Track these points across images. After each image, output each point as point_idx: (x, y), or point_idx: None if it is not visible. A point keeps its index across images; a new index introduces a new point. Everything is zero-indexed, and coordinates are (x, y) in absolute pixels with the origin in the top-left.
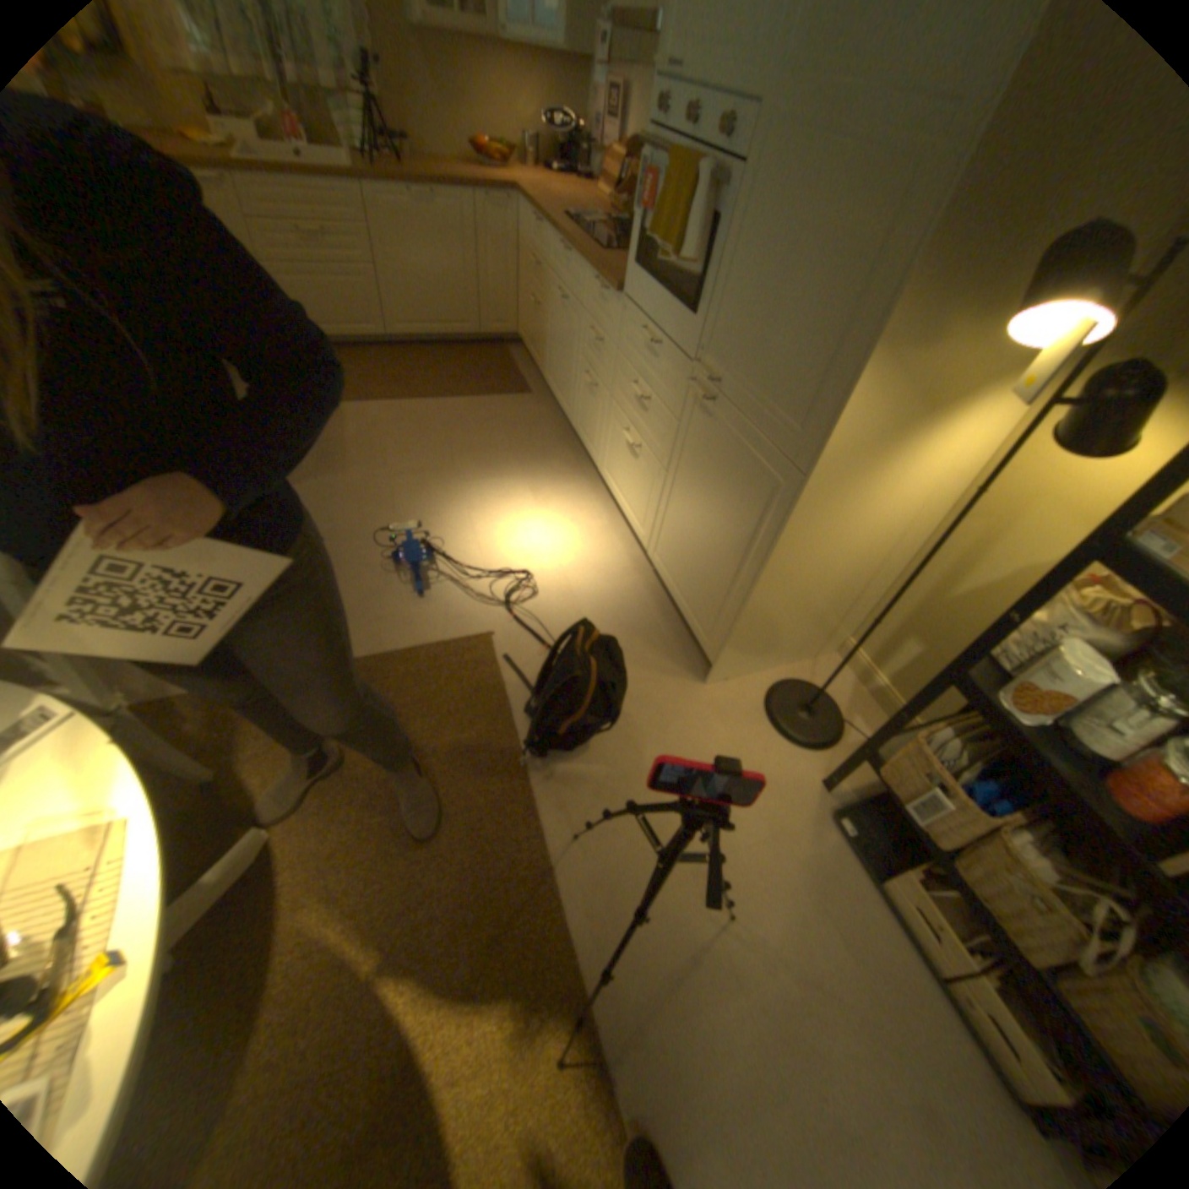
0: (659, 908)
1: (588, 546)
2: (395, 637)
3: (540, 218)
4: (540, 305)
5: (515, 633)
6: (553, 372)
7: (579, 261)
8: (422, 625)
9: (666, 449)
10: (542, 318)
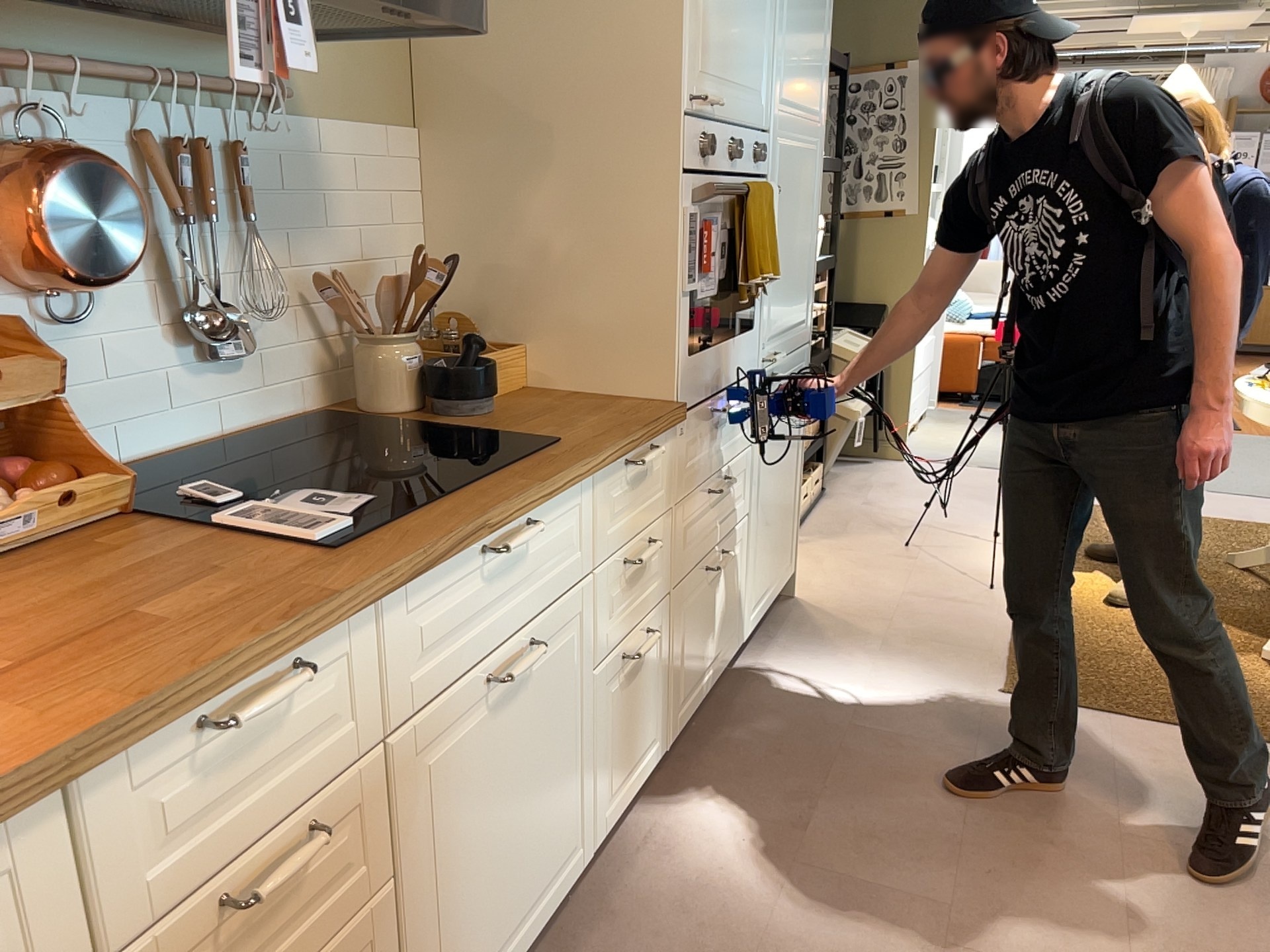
0: (948, 559)
1: (785, 717)
2: (1131, 731)
3: (322, 637)
4: (335, 949)
5: (966, 683)
6: (481, 942)
7: (568, 497)
8: (1090, 728)
9: (746, 489)
10: (368, 951)
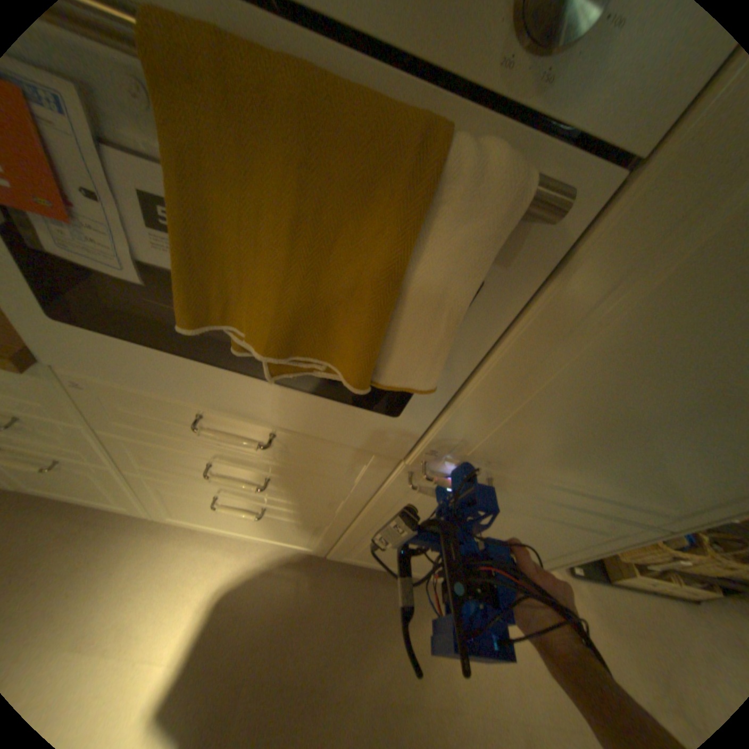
0: None
1: (251, 613)
2: None
3: None
4: None
5: None
6: None
7: None
8: None
9: (344, 512)
10: None
